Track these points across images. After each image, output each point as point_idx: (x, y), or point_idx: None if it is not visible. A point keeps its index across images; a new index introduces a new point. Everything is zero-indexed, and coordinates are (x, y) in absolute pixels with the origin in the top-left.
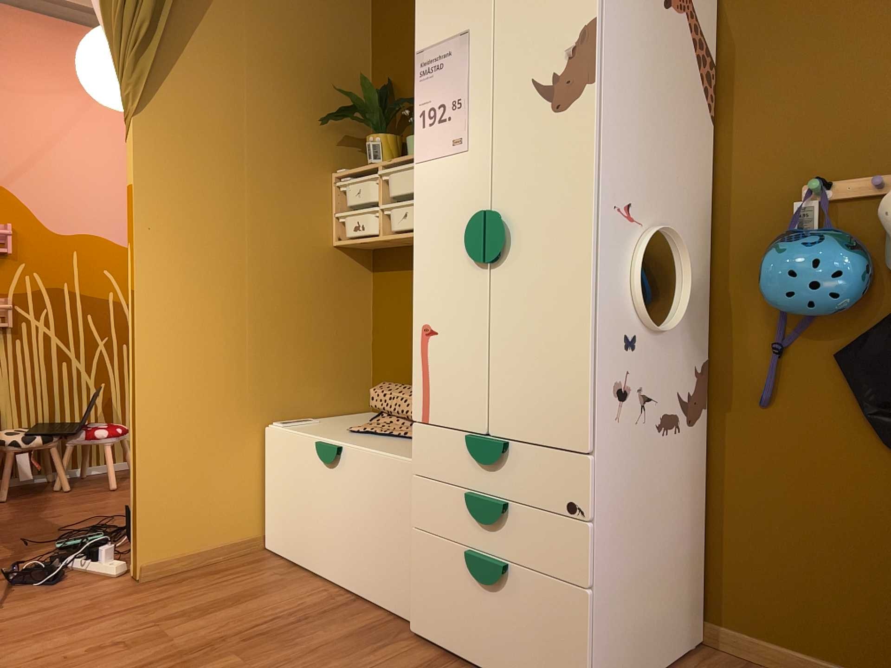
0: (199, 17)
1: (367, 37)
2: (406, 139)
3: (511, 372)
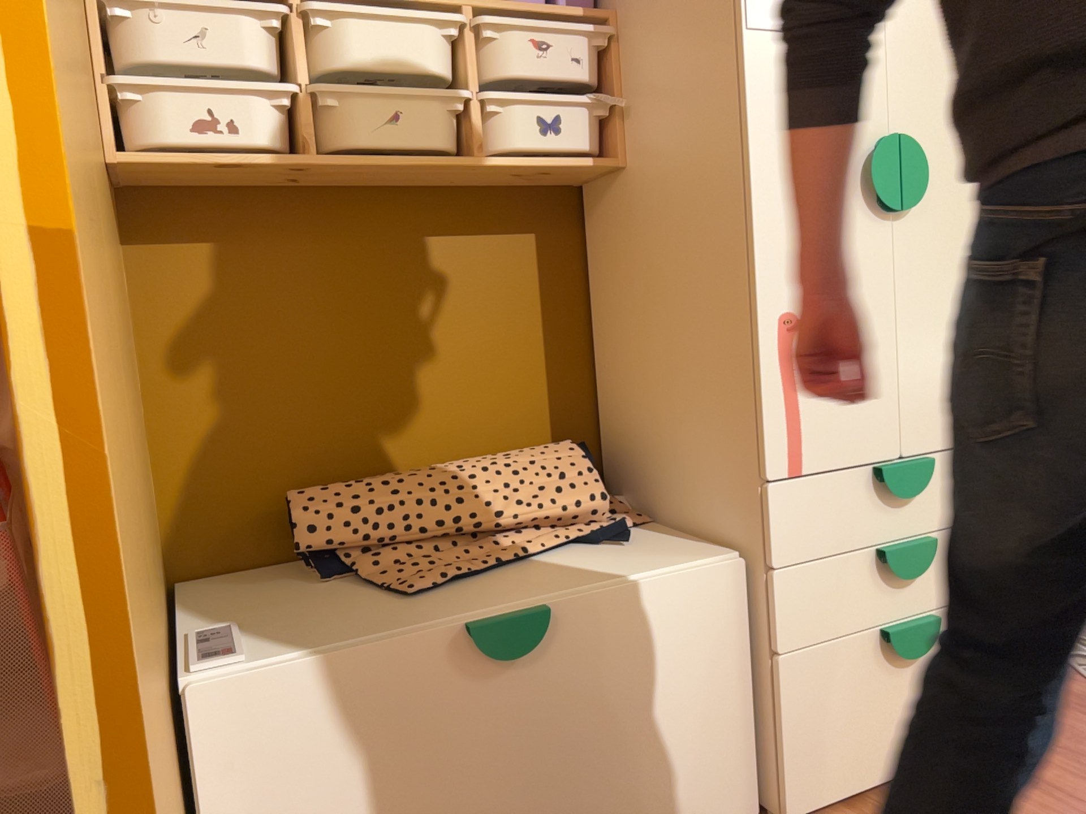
0: None
1: None
2: None
3: (927, 362)
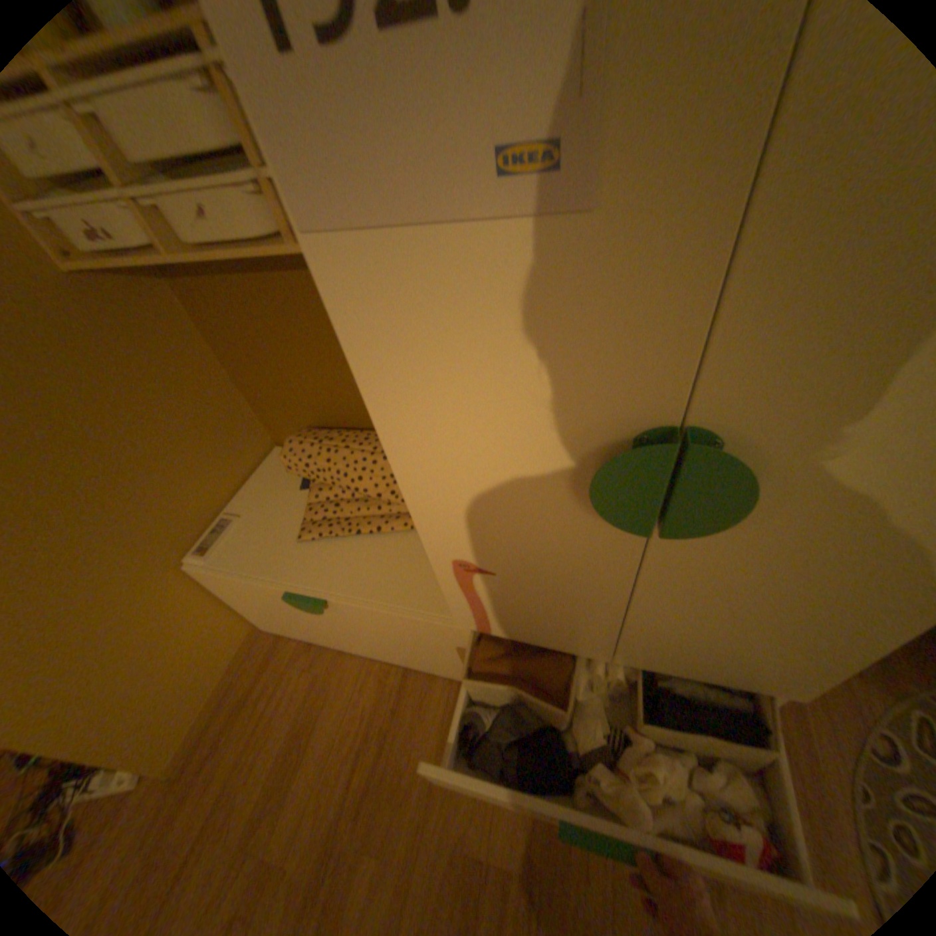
0: None
1: None
2: None
3: (673, 633)
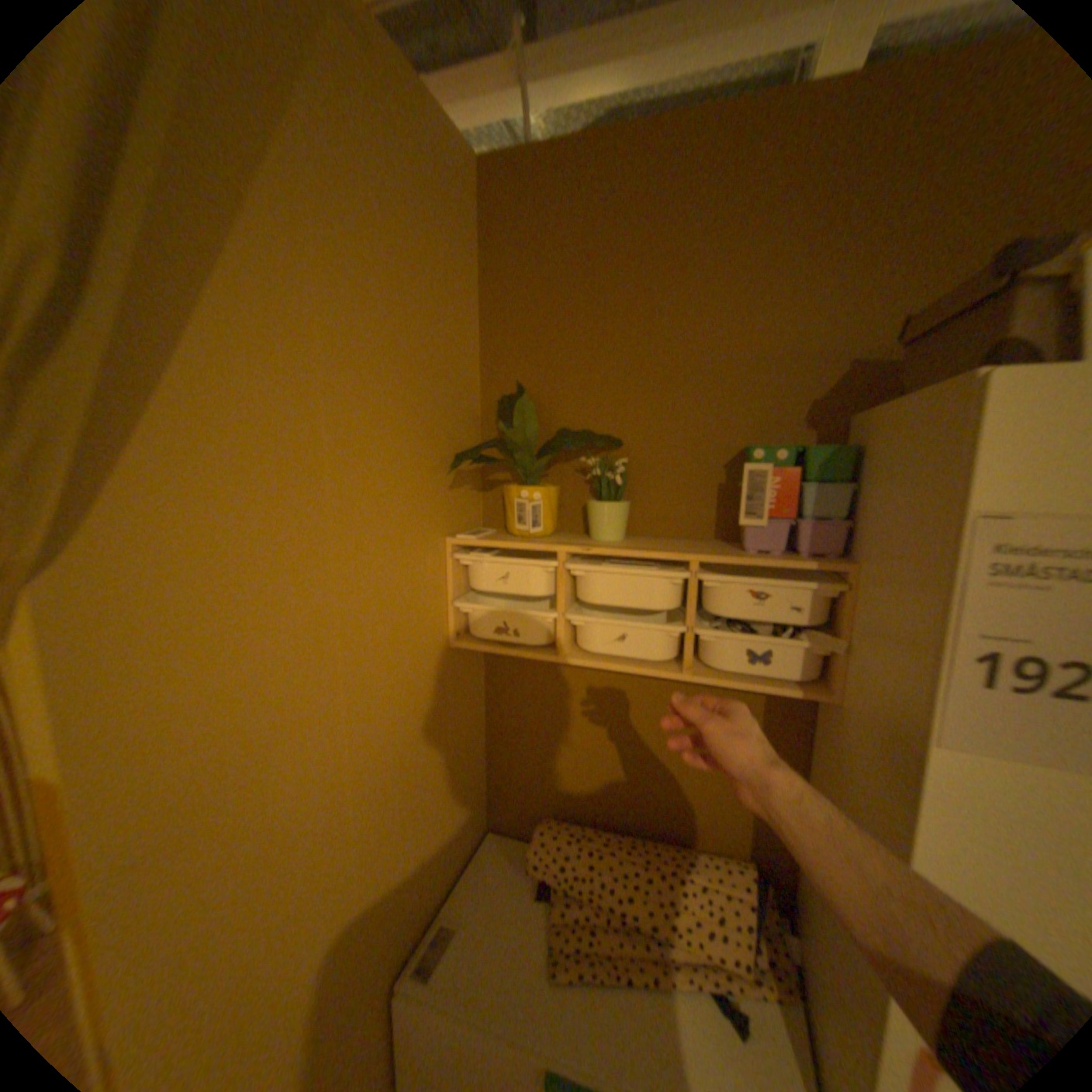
0: (208, 244)
1: (474, 304)
2: (590, 501)
3: None
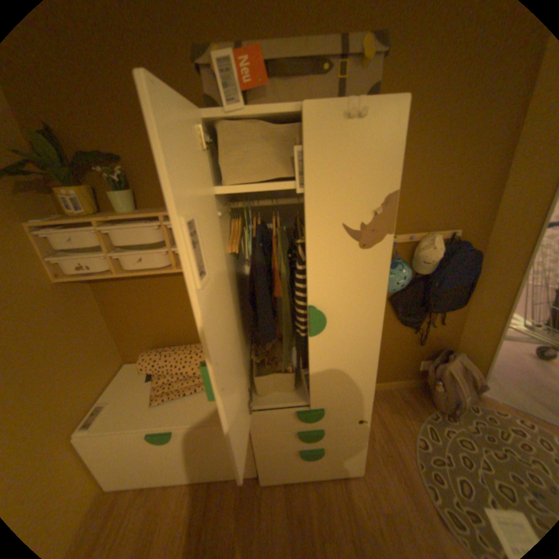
0: None
1: None
2: (107, 192)
3: (324, 382)
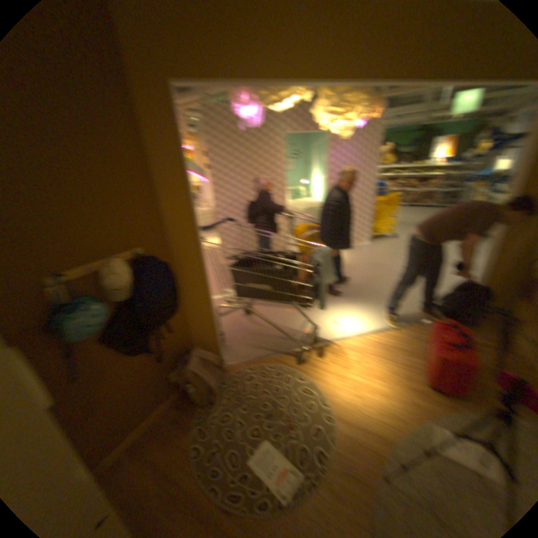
0: None
1: None
2: None
3: None
